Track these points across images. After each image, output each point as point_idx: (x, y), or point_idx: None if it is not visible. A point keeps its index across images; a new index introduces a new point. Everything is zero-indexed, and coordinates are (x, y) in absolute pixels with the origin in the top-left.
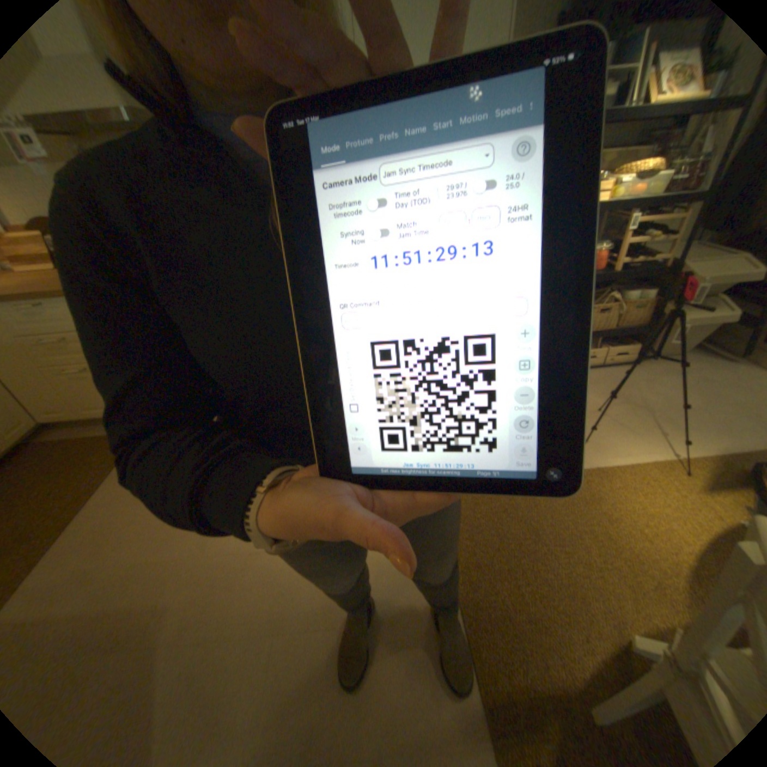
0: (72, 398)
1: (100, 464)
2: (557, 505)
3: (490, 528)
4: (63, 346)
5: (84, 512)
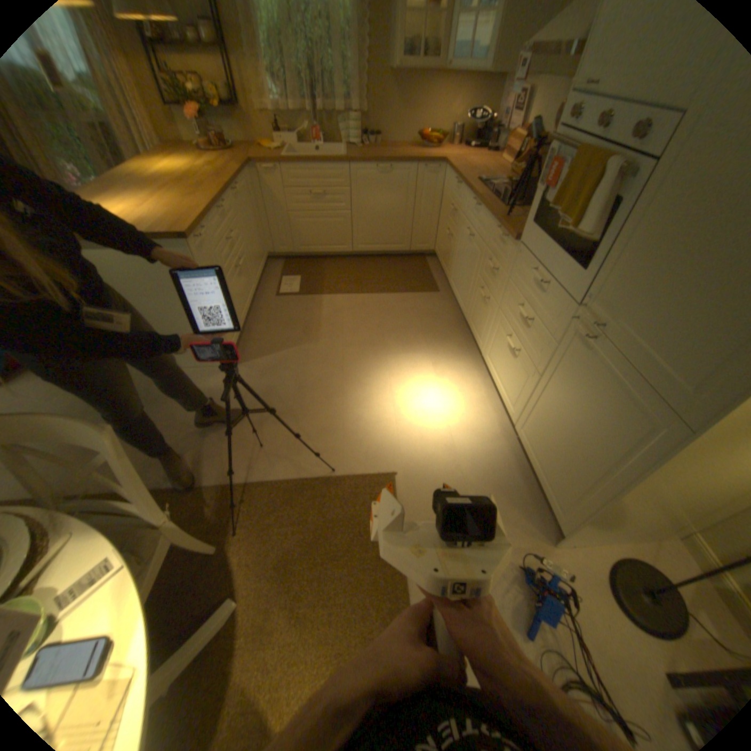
0: (443, 248)
1: (409, 287)
2: (364, 599)
3: (344, 516)
4: (454, 216)
5: (375, 296)
